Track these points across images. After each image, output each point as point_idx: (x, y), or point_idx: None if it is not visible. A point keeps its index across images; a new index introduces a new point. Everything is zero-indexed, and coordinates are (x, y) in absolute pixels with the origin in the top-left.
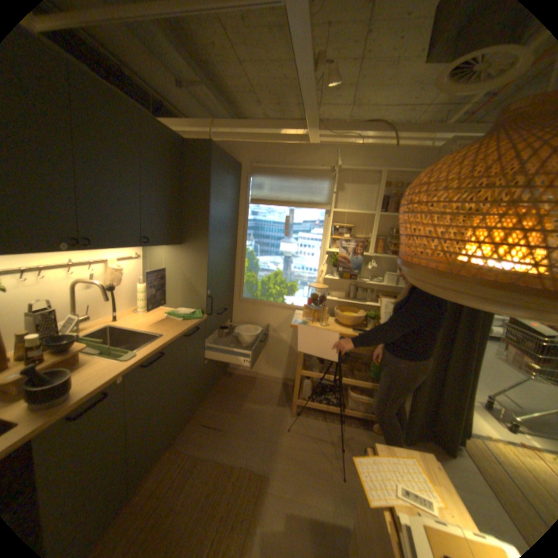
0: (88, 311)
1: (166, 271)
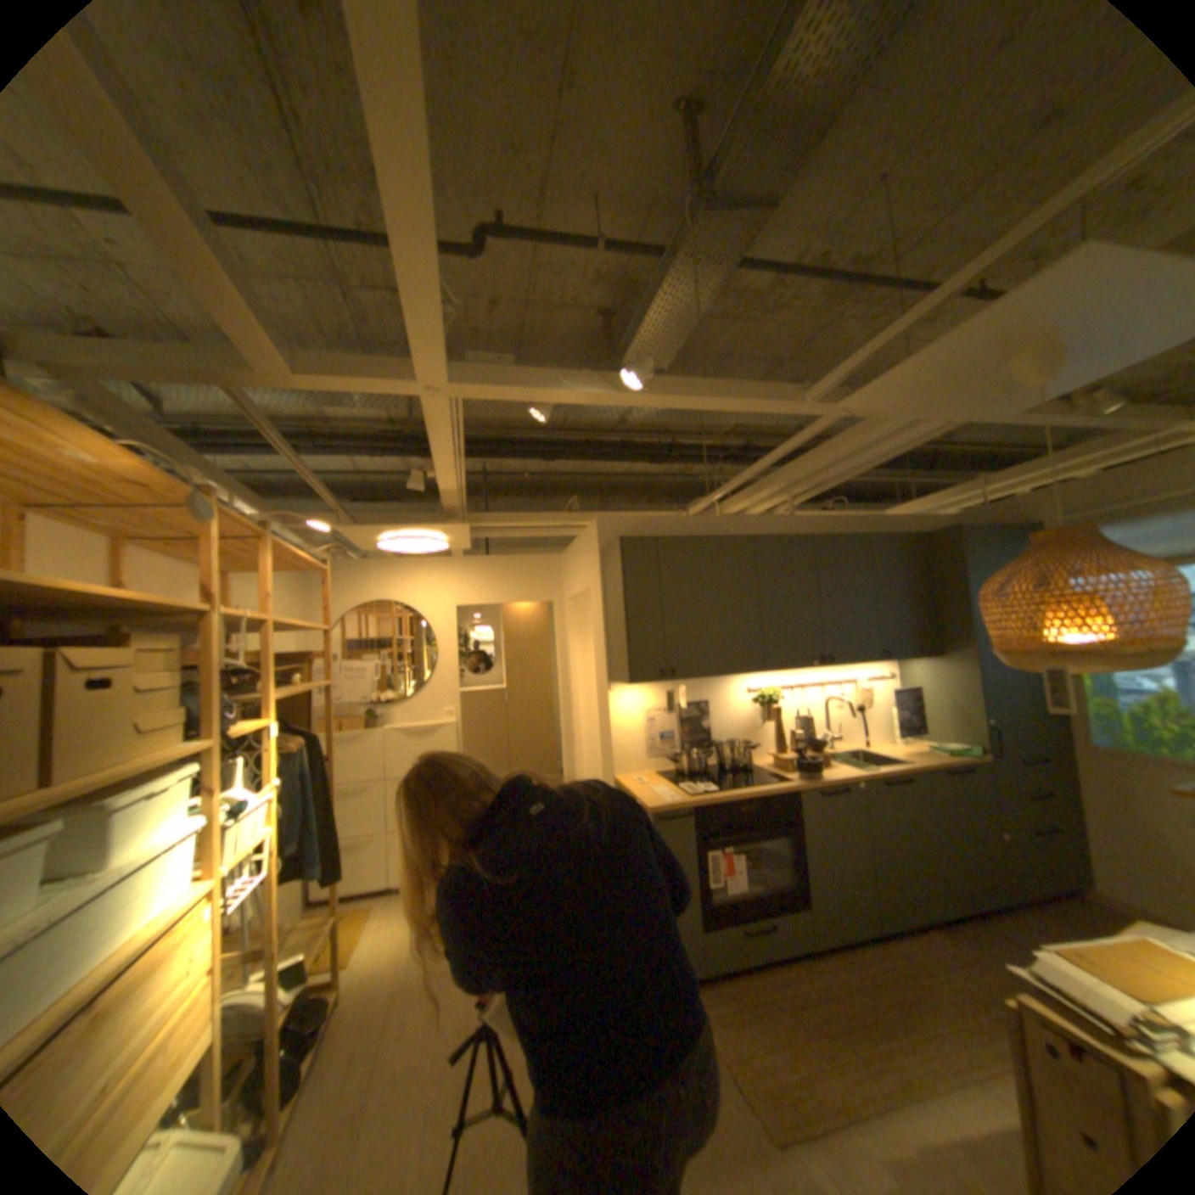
0: (840, 730)
1: (927, 693)
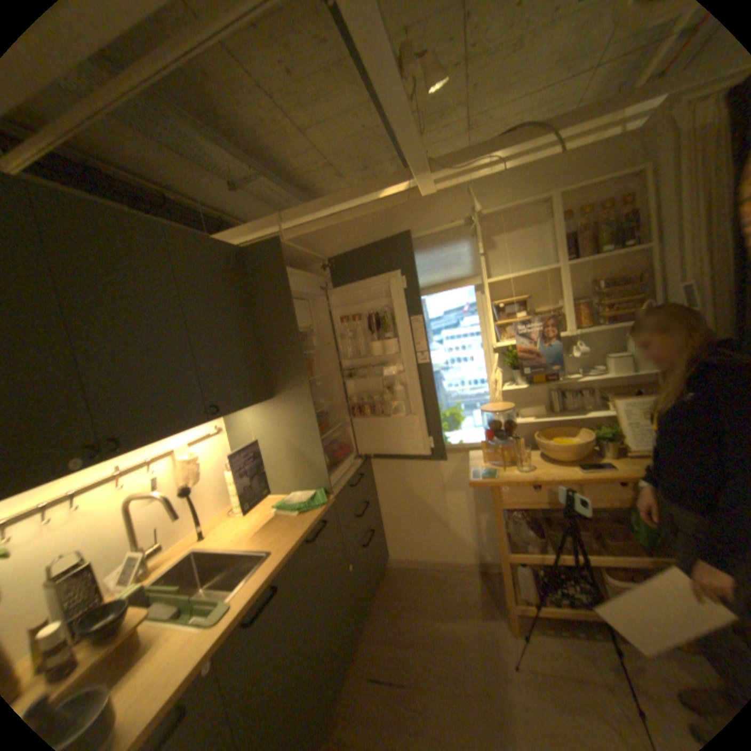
0: (156, 537)
1: (260, 442)
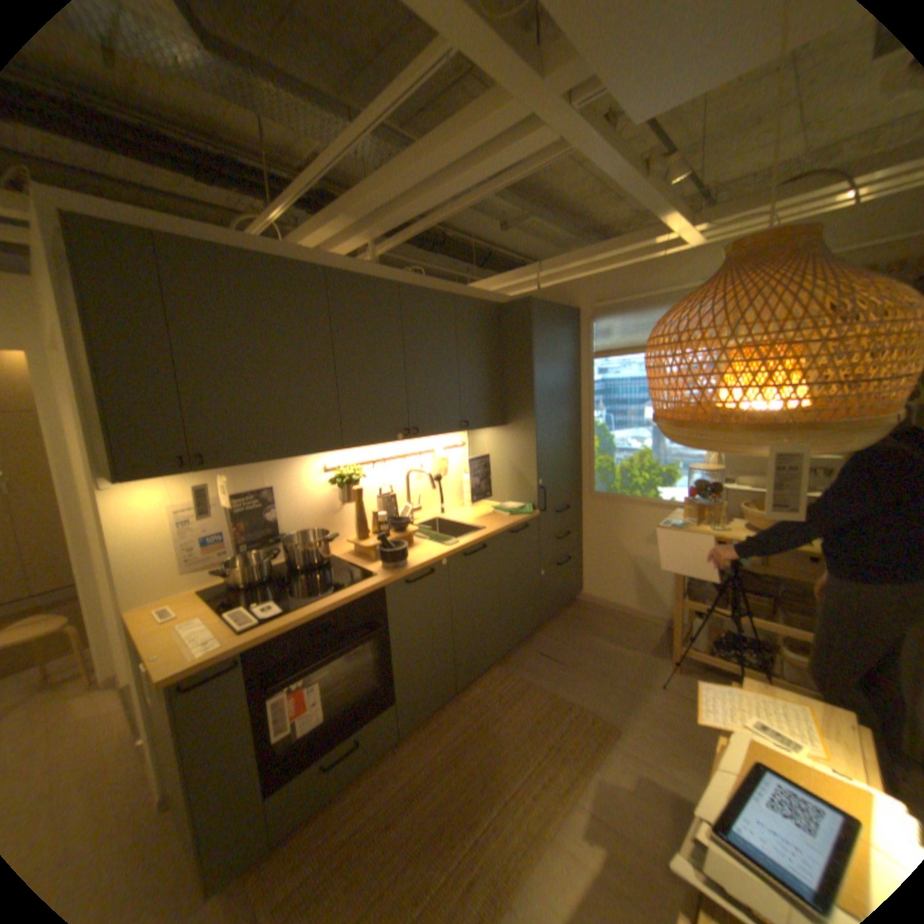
0: (419, 500)
1: (491, 458)
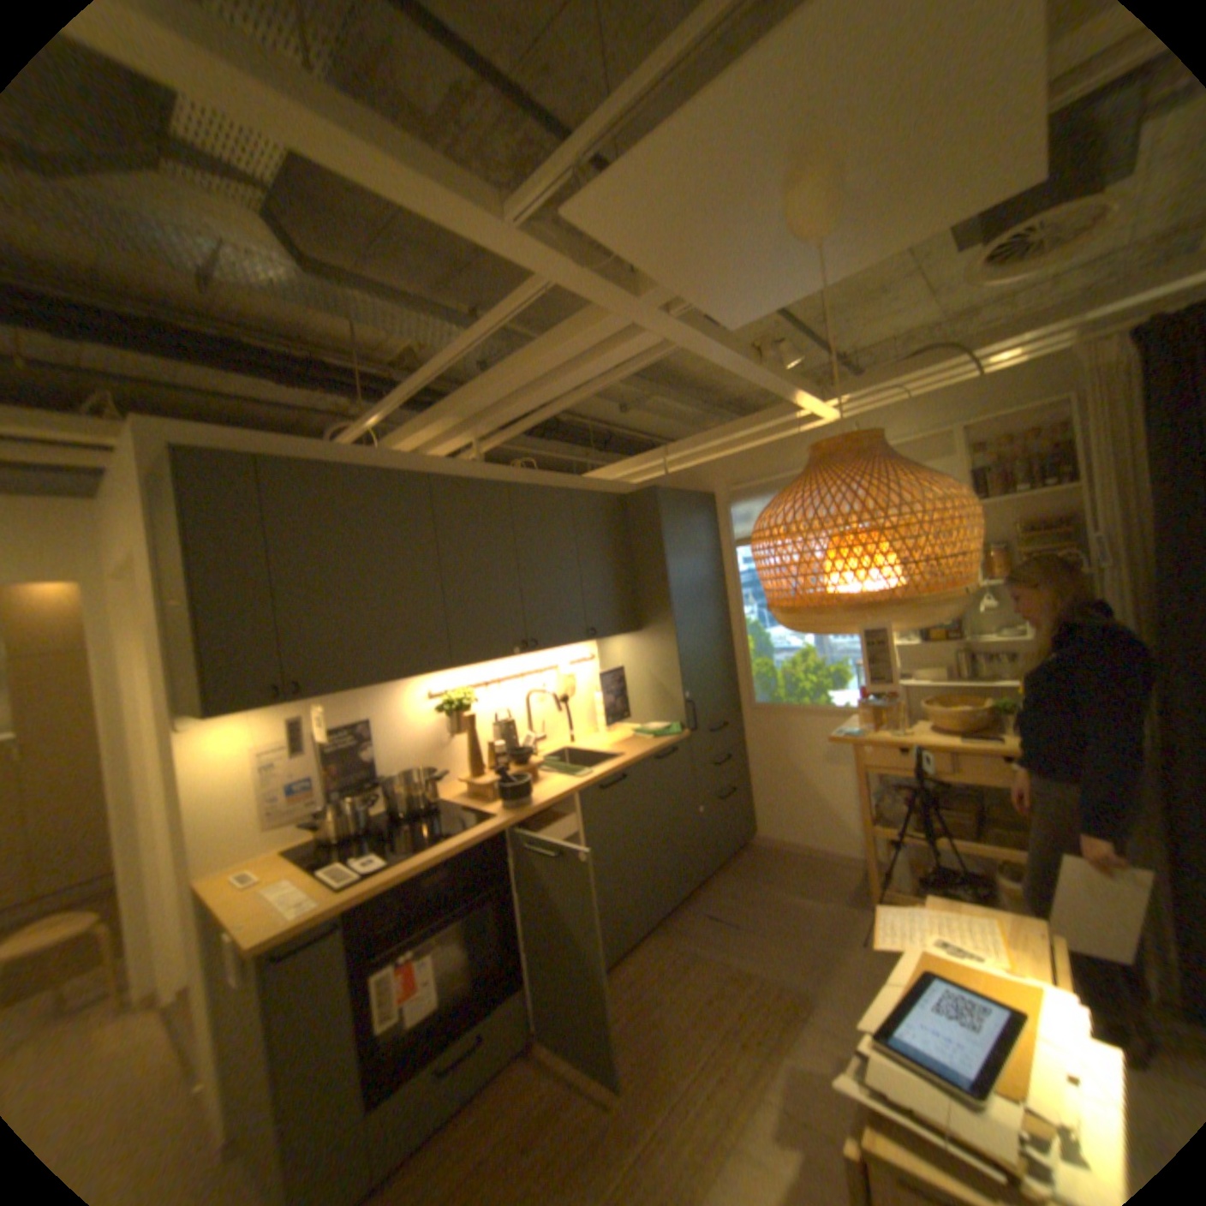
0: (544, 728)
1: (627, 672)
